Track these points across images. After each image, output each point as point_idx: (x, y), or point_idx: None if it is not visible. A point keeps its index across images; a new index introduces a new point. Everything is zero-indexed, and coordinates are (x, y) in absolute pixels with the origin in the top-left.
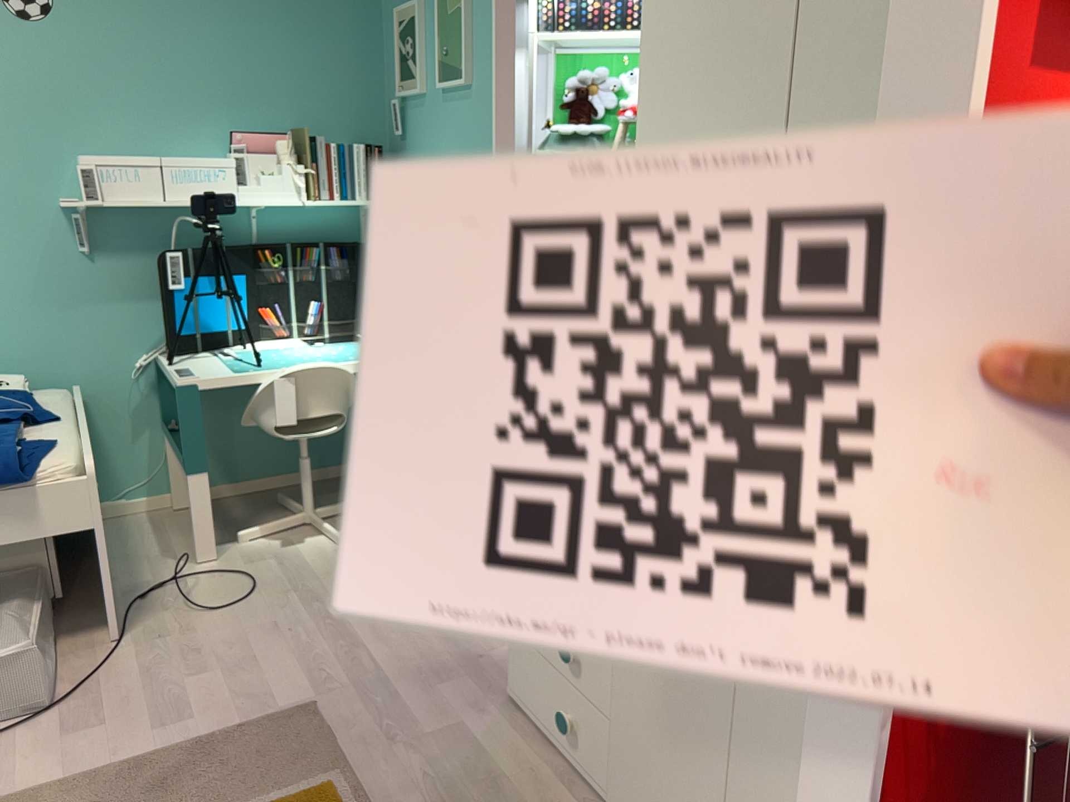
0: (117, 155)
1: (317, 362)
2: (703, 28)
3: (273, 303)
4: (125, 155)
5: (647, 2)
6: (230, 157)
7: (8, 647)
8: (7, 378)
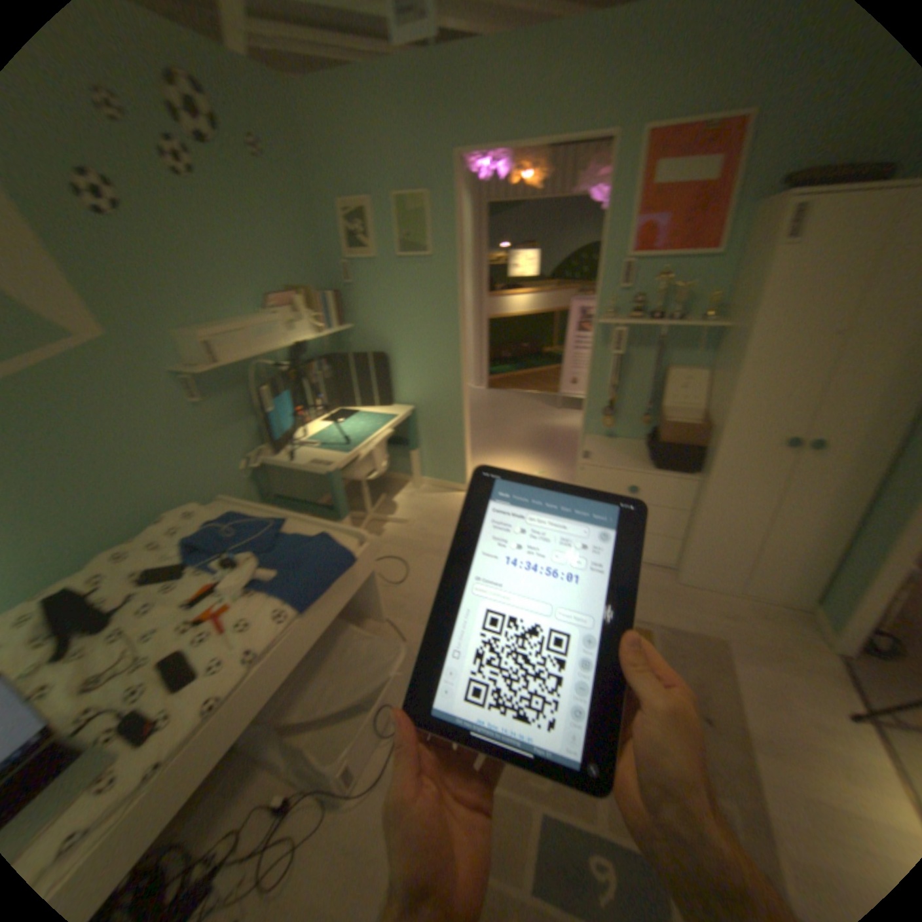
0: (188, 324)
1: (368, 432)
2: (811, 278)
3: (297, 404)
4: (193, 323)
5: (773, 263)
6: (258, 313)
7: (397, 651)
8: (187, 511)
